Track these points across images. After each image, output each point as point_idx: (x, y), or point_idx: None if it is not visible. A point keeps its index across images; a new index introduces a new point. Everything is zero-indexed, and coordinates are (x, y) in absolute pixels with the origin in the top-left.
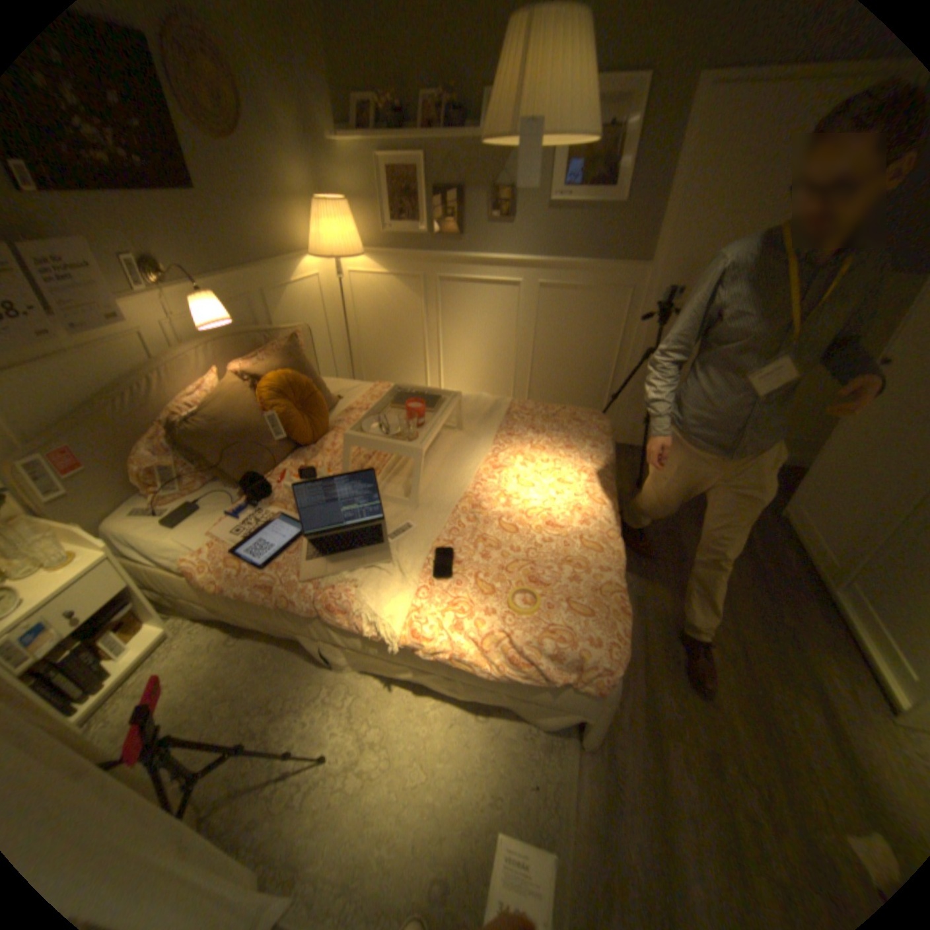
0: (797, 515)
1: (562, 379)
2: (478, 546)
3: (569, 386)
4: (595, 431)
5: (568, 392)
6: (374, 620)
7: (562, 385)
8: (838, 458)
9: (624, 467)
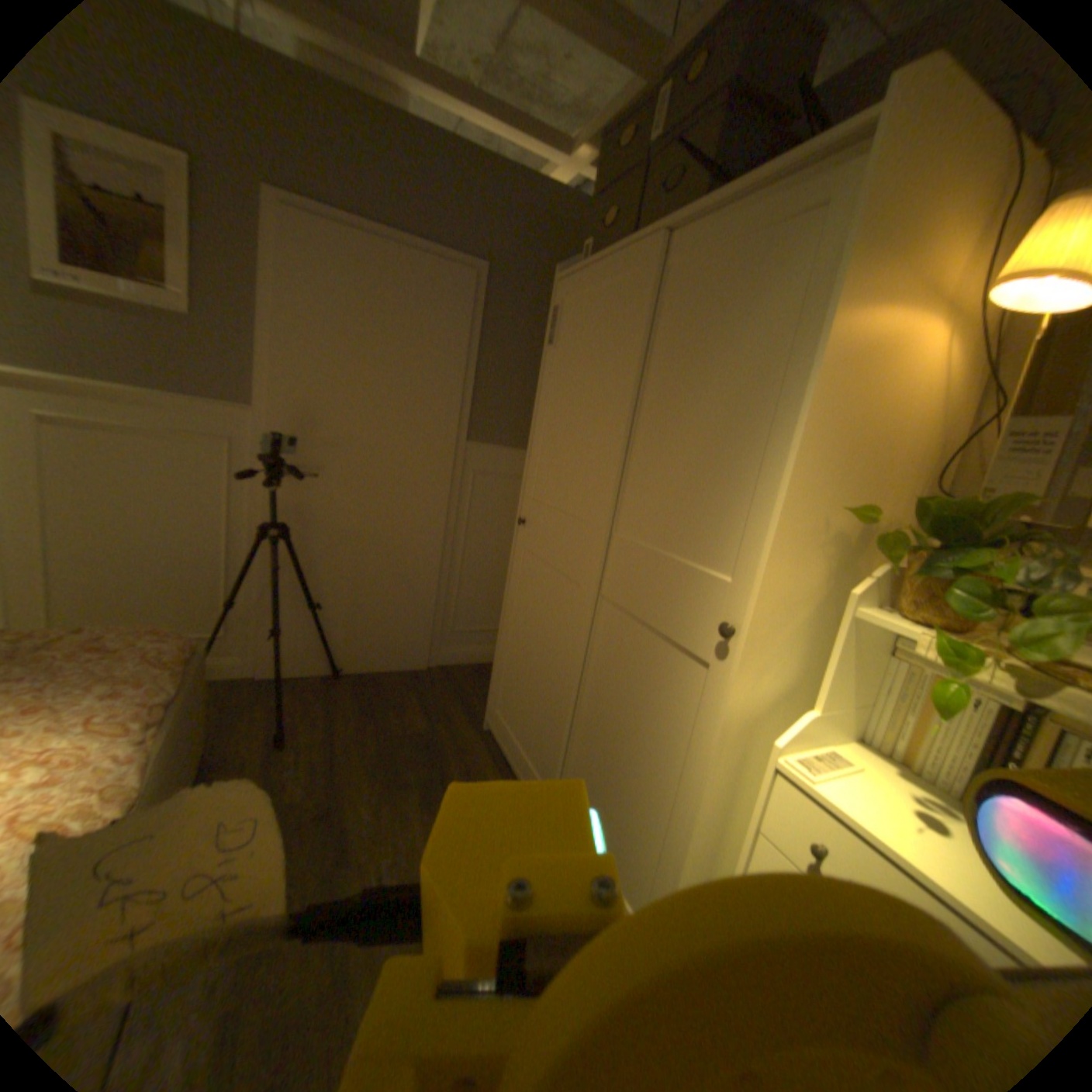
0: (494, 724)
1: (126, 586)
2: None
3: (144, 597)
4: (131, 664)
5: (144, 609)
6: None
7: (127, 597)
8: (511, 640)
9: (259, 718)
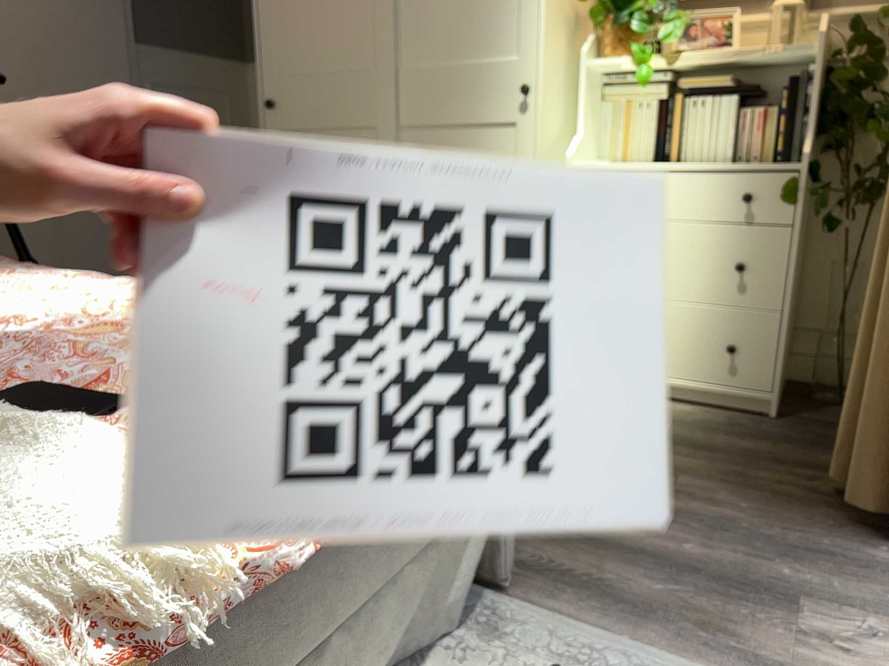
0: None
1: None
2: (75, 365)
3: None
4: None
5: None
6: (44, 606)
7: None
8: None
9: None
